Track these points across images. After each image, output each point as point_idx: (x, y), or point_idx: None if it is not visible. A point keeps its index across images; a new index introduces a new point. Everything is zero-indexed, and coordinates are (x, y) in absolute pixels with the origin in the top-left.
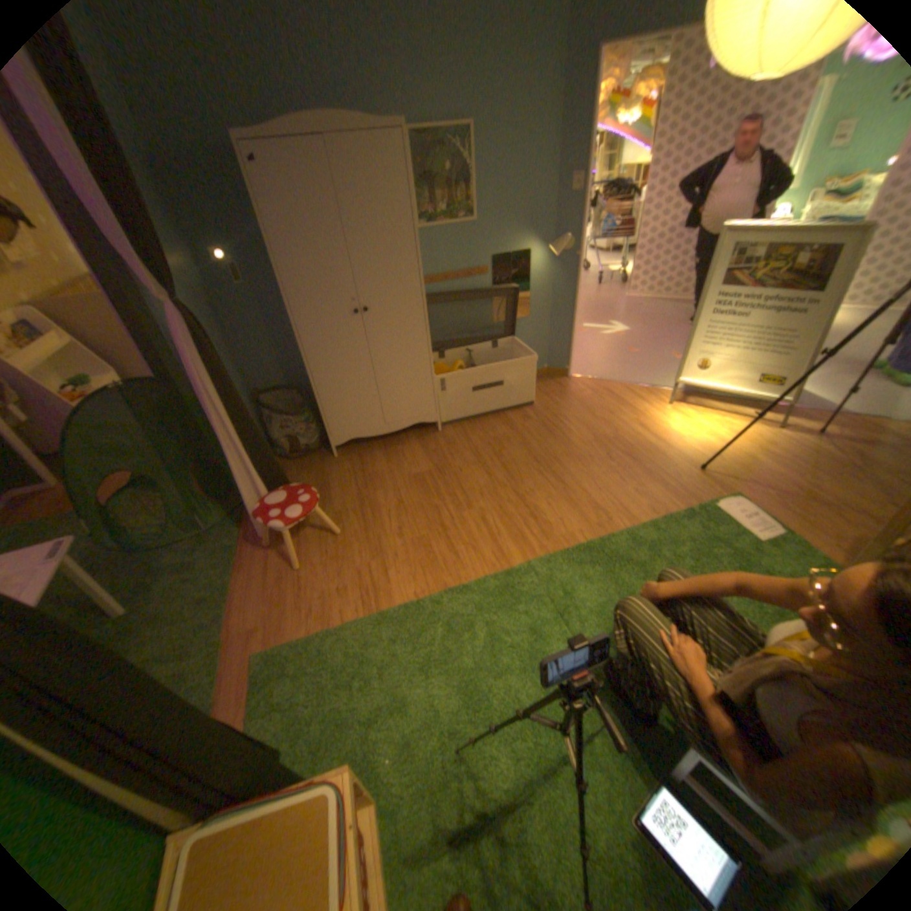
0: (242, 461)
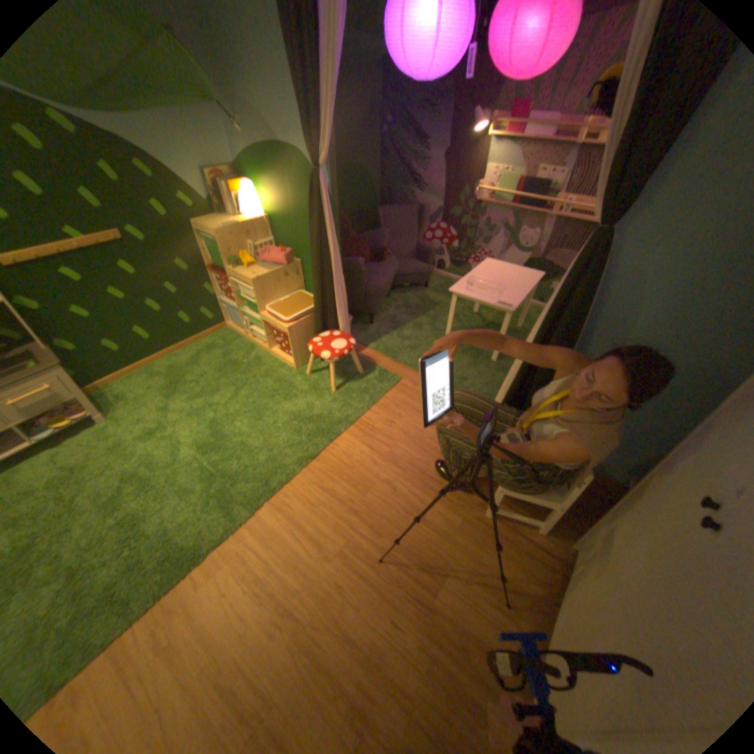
0: (518, 378)
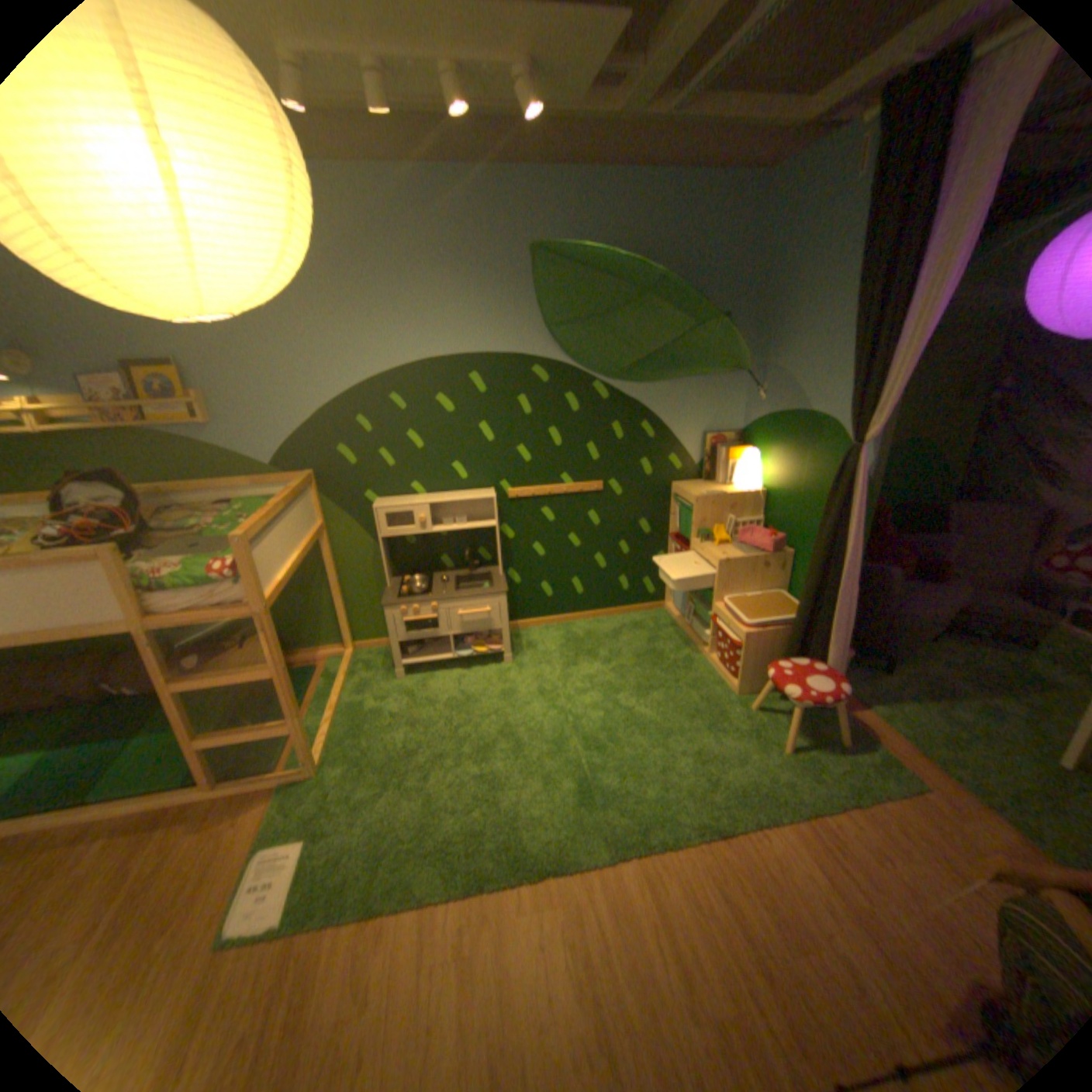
0: None
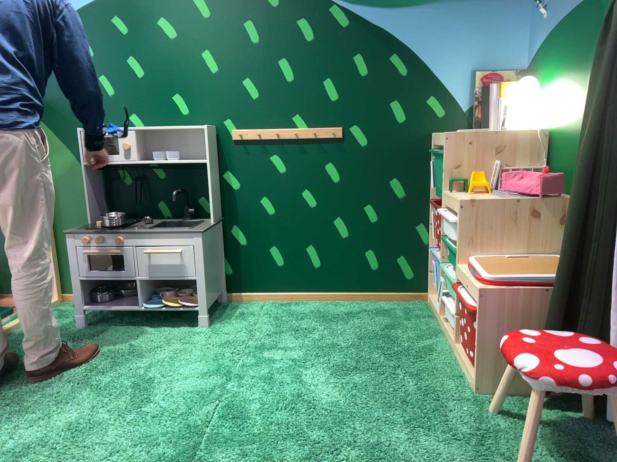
0: None
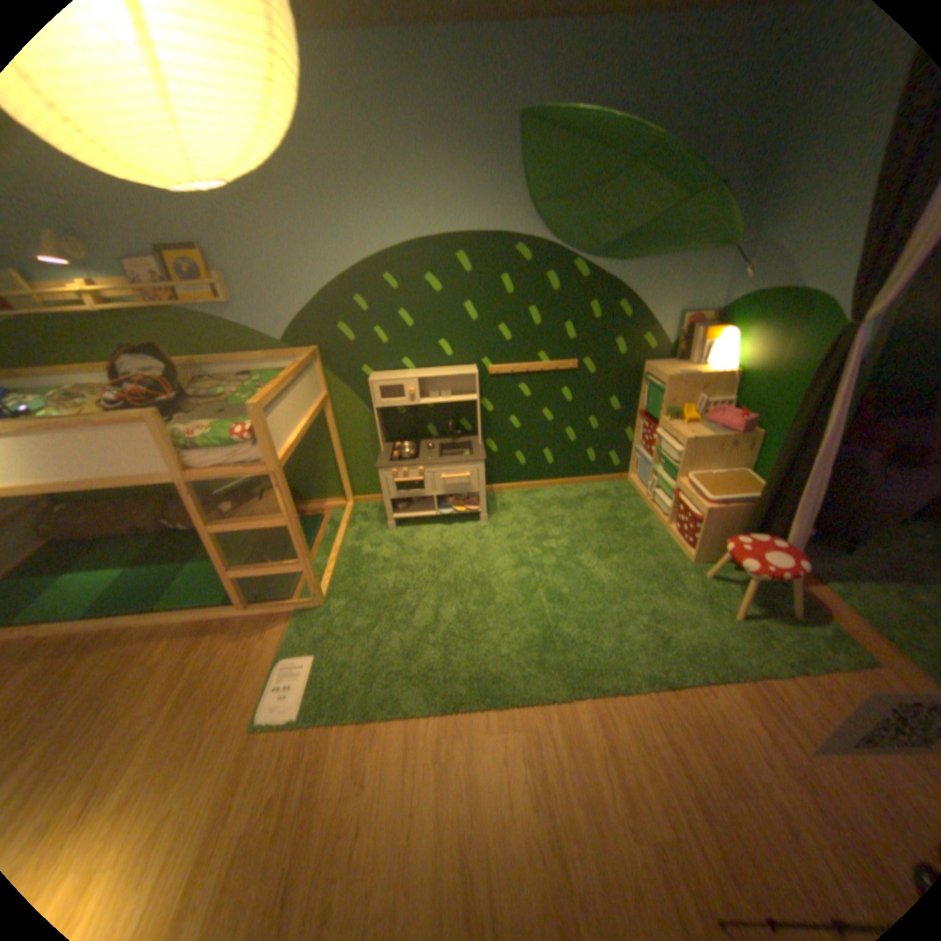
0: None
